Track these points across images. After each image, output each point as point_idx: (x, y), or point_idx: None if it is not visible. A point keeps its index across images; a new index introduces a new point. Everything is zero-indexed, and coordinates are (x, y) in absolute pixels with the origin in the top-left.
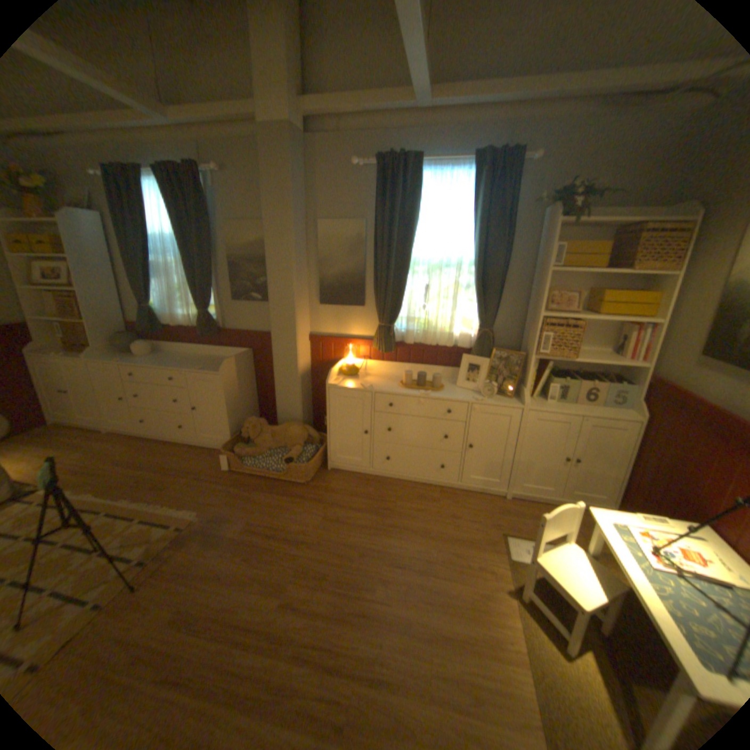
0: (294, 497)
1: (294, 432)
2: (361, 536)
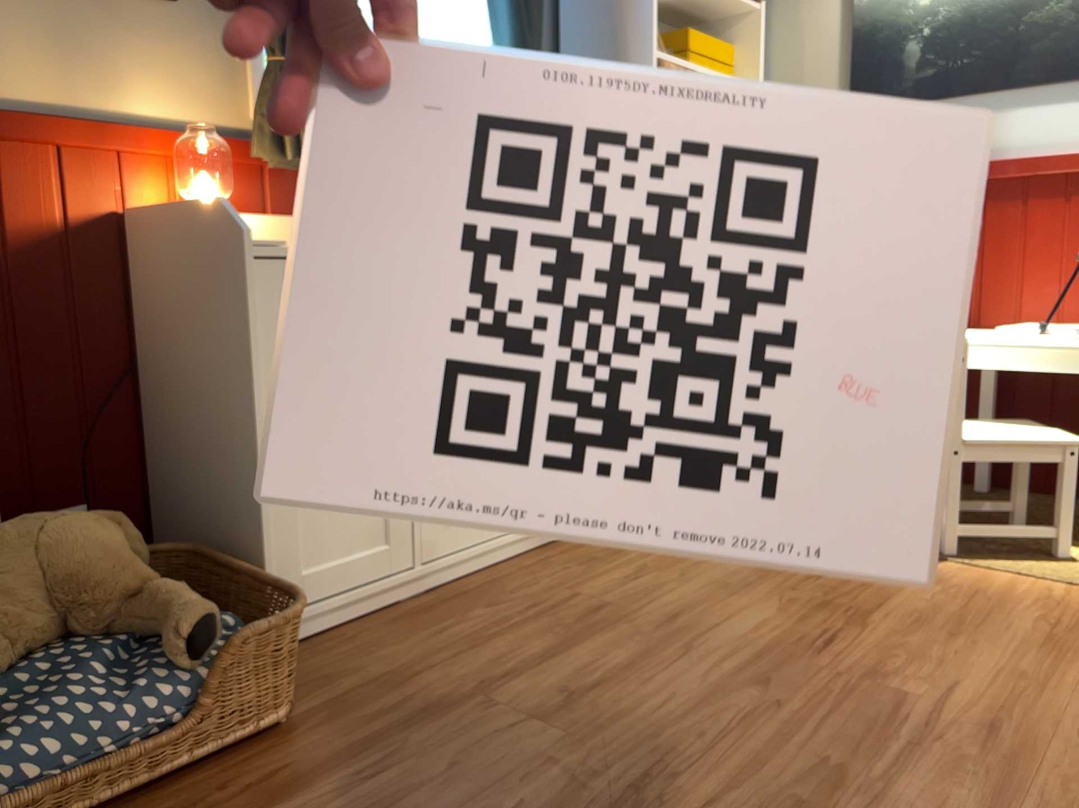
0: (328, 769)
1: (83, 539)
2: (673, 670)
